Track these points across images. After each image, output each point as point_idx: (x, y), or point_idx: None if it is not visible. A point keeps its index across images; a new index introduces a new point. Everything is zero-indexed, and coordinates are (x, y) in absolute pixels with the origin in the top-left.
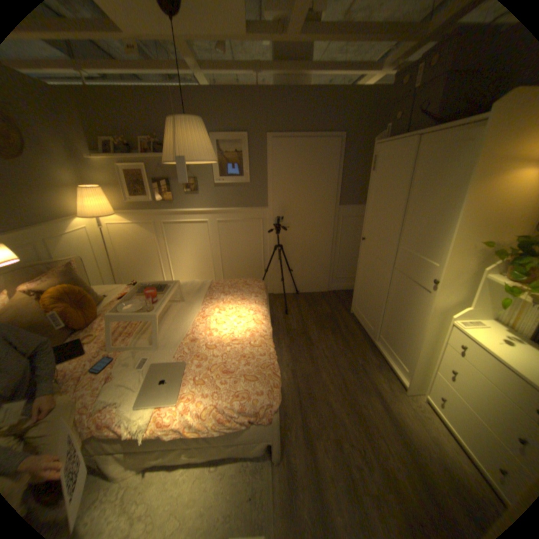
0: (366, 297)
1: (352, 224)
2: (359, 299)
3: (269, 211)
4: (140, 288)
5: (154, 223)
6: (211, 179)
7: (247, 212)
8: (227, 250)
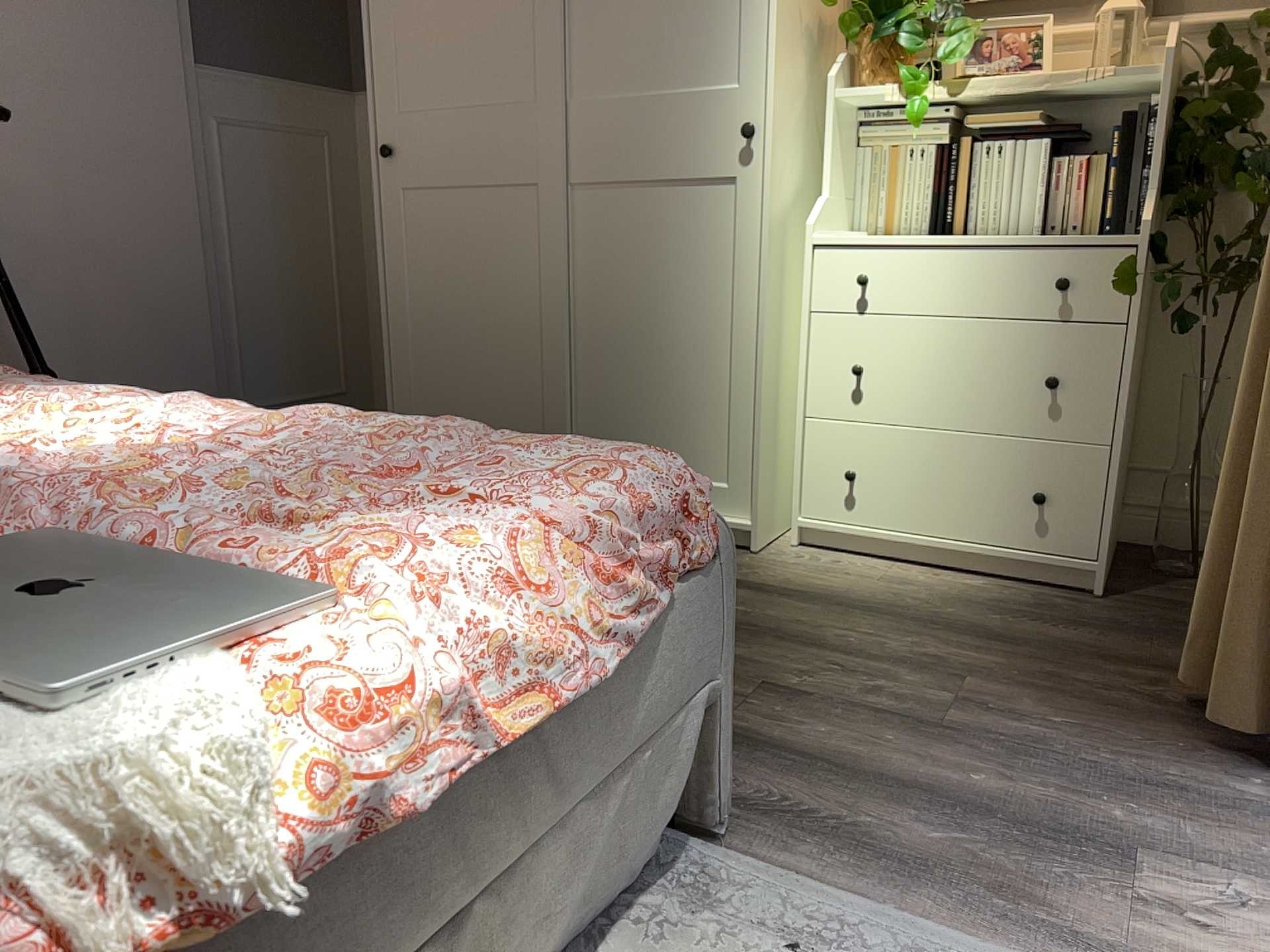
0: (462, 371)
1: (263, 159)
2: (426, 402)
3: None
4: None
5: None
6: None
7: None
8: None
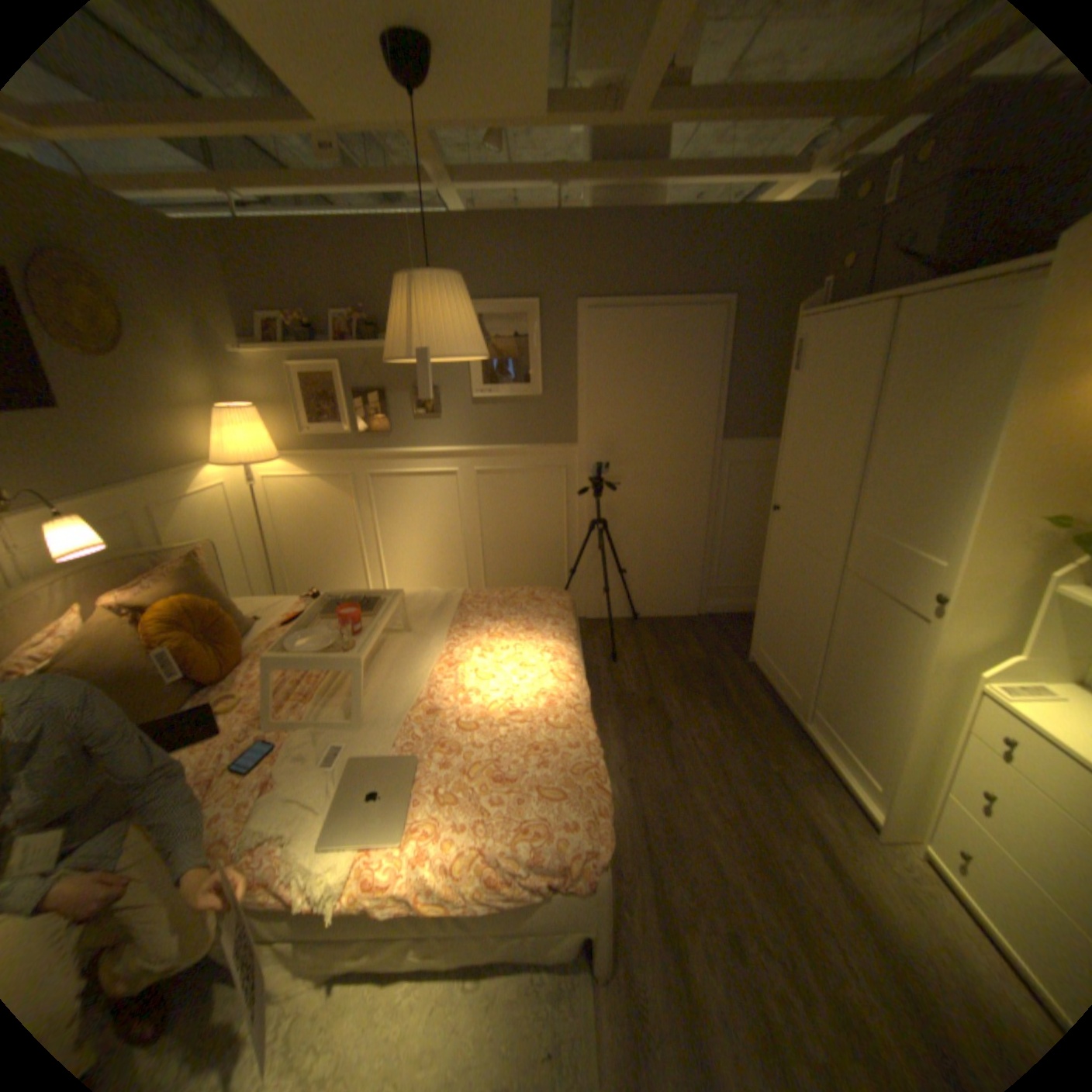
0: (783, 630)
1: (750, 478)
2: (768, 633)
3: (579, 452)
4: (328, 604)
5: (353, 475)
6: (466, 390)
7: (536, 454)
8: (495, 529)
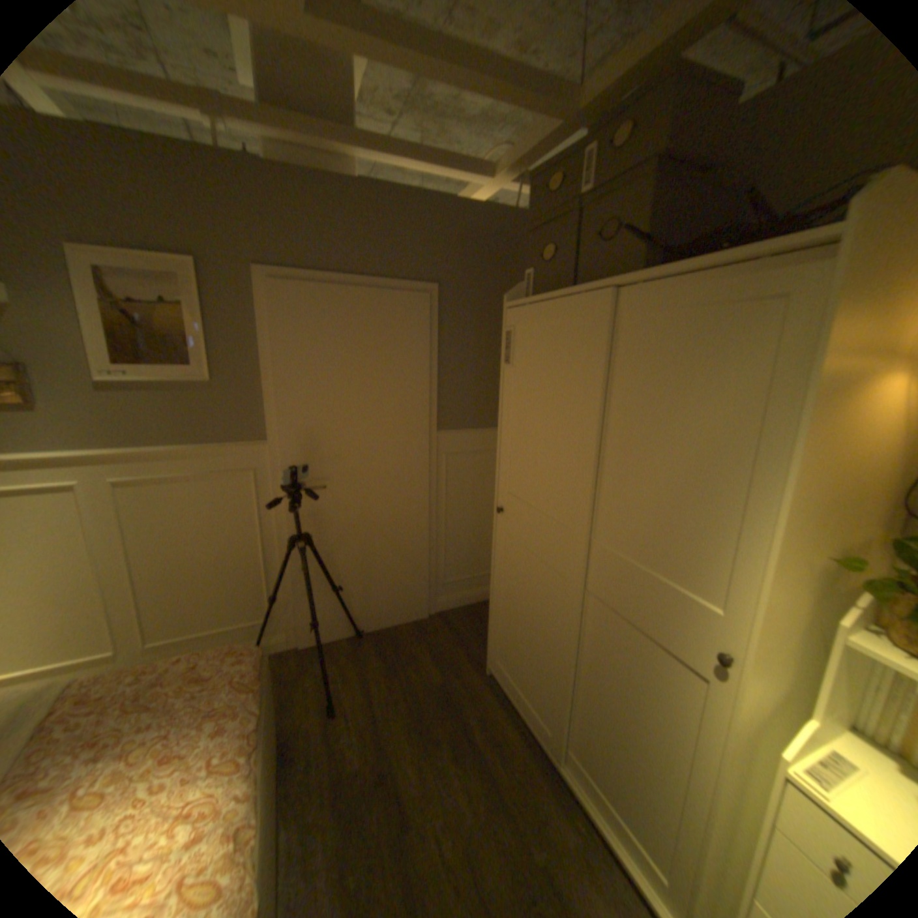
0: (520, 646)
1: (467, 469)
2: (503, 645)
3: (271, 451)
4: None
5: None
6: (81, 369)
7: (209, 454)
8: (151, 559)
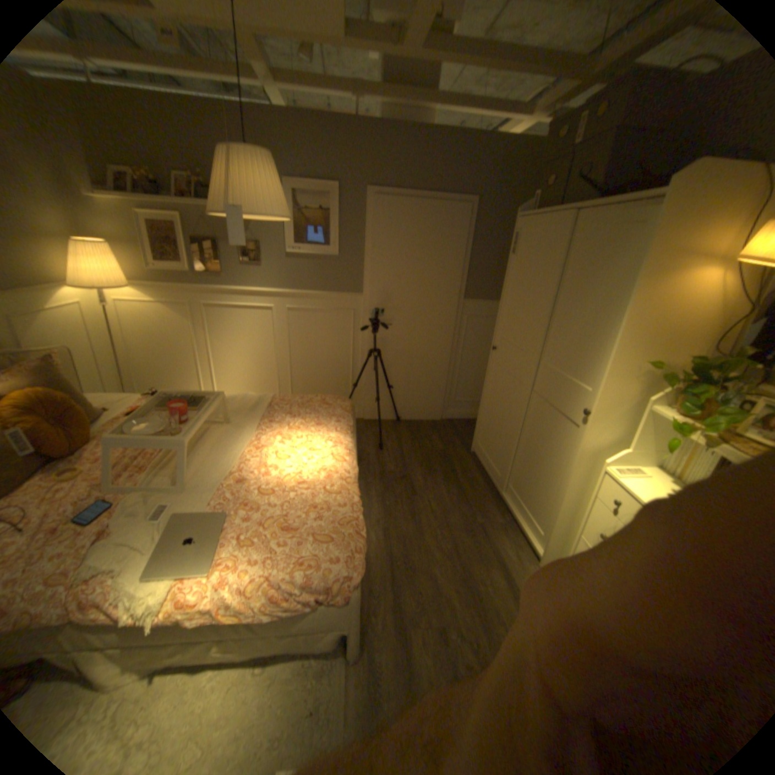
0: (493, 431)
1: (481, 327)
2: (484, 432)
3: (365, 300)
4: (163, 400)
5: (191, 304)
6: (282, 246)
7: (333, 299)
8: (300, 352)
